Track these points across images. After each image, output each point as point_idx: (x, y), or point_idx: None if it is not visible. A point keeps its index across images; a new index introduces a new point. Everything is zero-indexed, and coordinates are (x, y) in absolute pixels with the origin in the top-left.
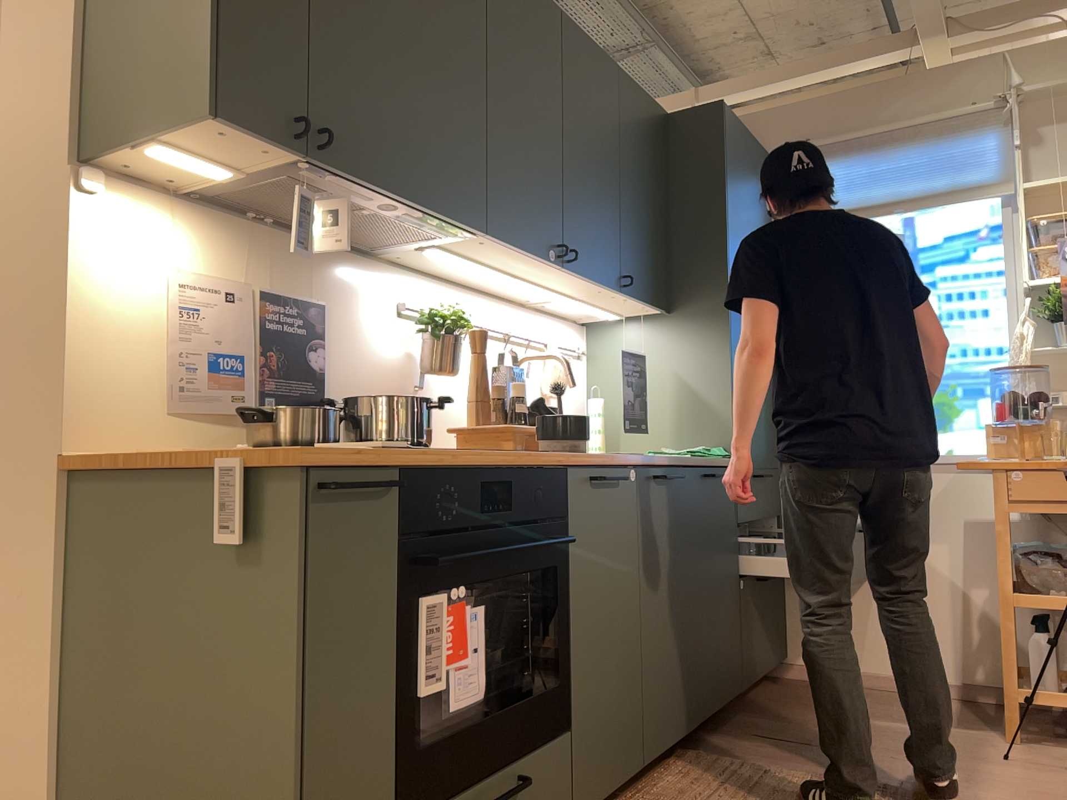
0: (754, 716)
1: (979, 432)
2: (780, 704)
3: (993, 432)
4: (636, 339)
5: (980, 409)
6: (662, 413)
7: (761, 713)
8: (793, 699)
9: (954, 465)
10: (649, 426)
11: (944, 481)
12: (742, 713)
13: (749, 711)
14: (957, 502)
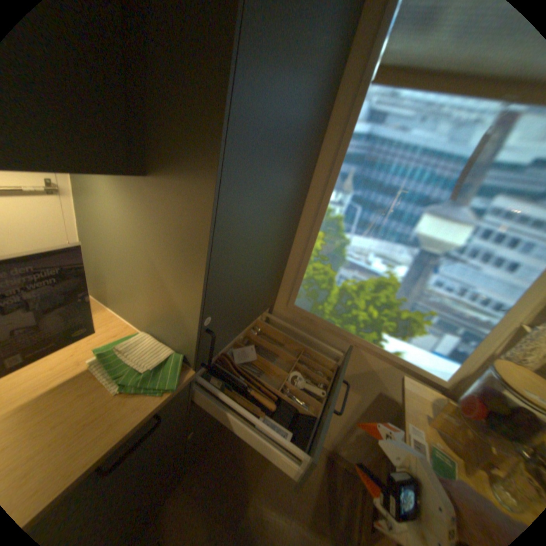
0: (187, 489)
1: (431, 354)
2: (218, 459)
3: (455, 413)
4: (114, 192)
5: (445, 341)
6: (138, 289)
7: (195, 481)
8: (231, 446)
9: (396, 363)
10: (129, 294)
11: (383, 367)
12: (182, 481)
13: (190, 473)
14: (383, 382)
